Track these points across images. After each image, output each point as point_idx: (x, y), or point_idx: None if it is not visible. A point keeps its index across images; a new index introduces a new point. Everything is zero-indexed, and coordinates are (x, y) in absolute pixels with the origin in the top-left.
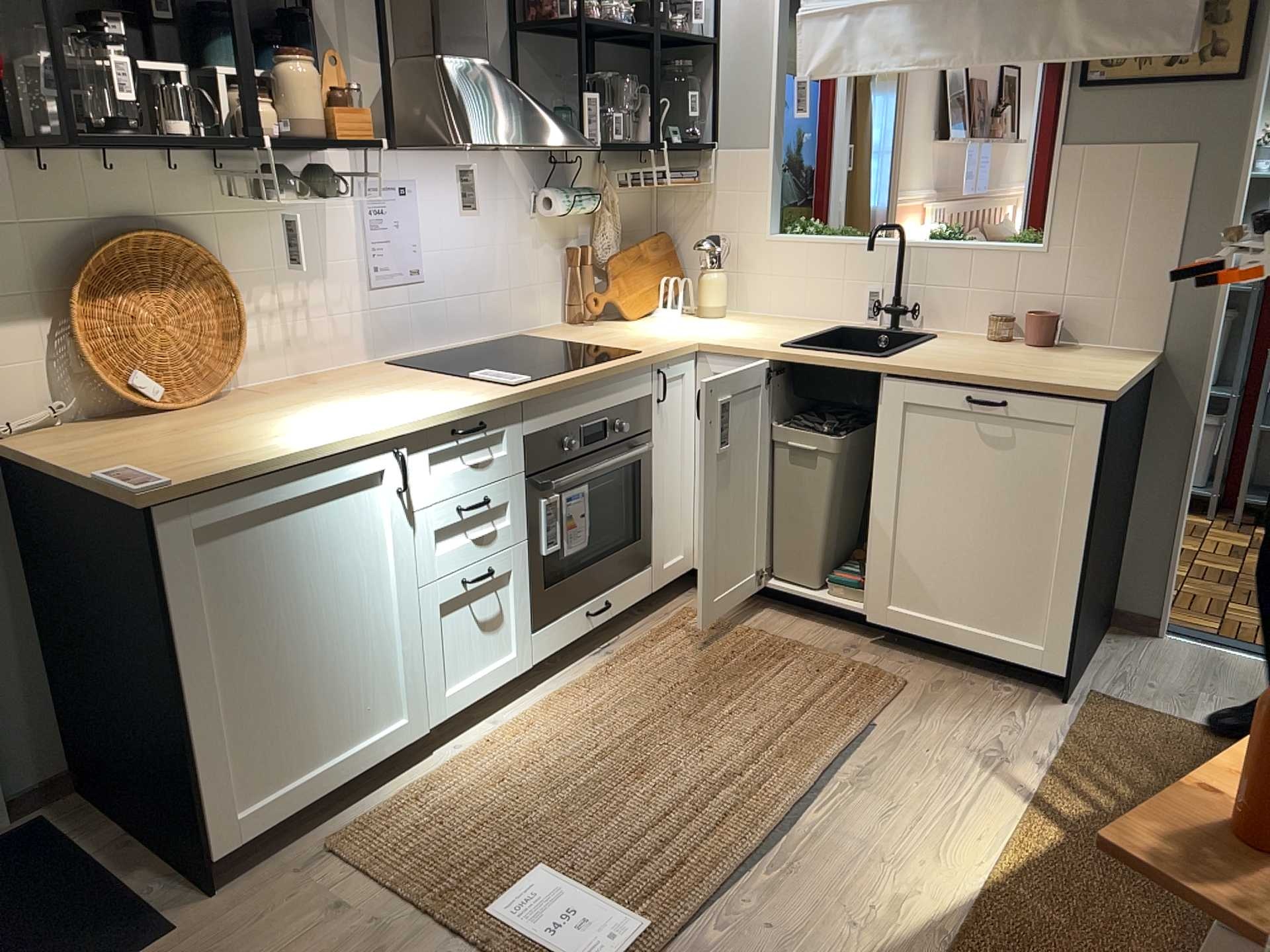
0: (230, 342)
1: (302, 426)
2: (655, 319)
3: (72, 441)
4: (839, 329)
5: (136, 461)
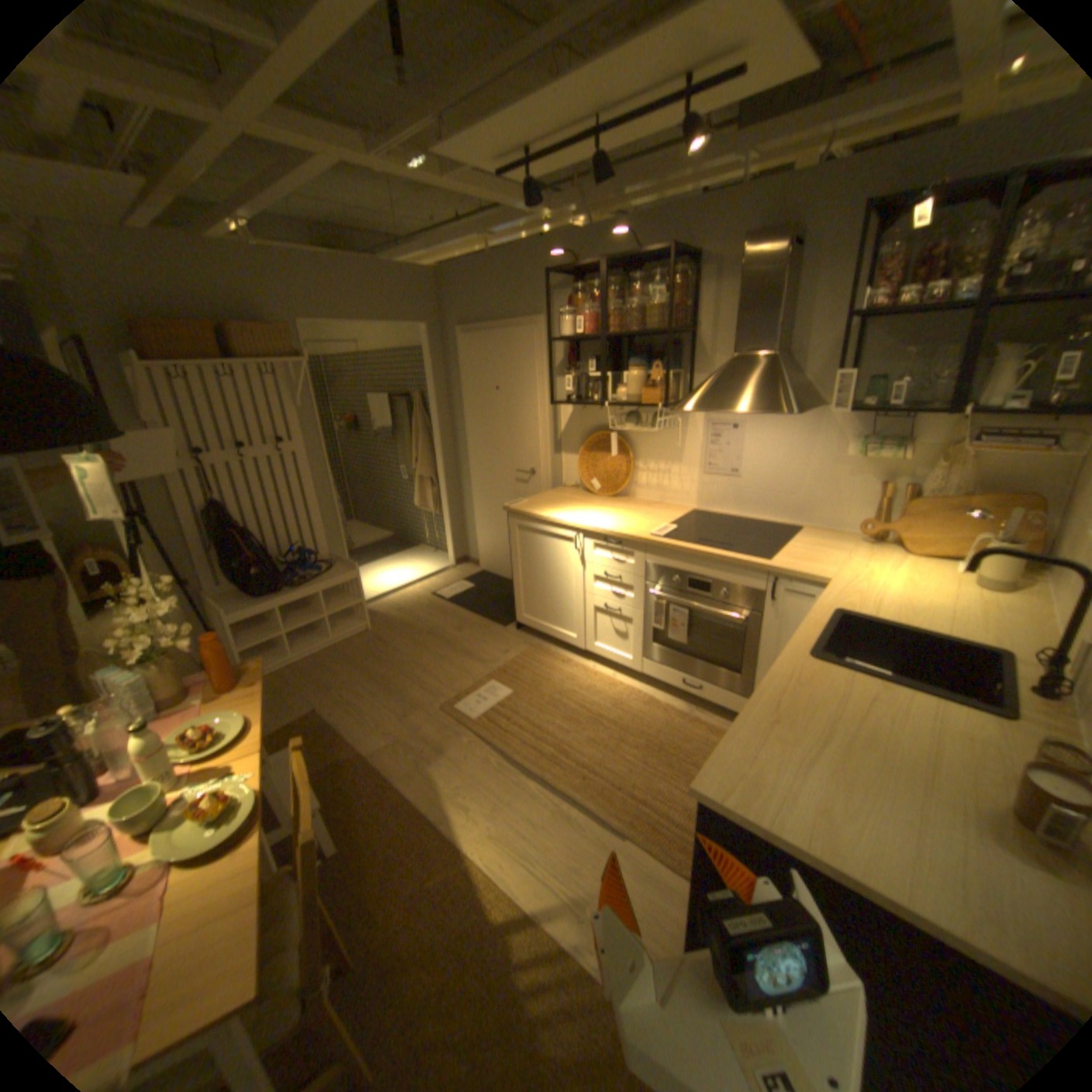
0: (627, 478)
1: (575, 512)
2: (937, 564)
3: (561, 493)
4: (993, 652)
5: (536, 502)
